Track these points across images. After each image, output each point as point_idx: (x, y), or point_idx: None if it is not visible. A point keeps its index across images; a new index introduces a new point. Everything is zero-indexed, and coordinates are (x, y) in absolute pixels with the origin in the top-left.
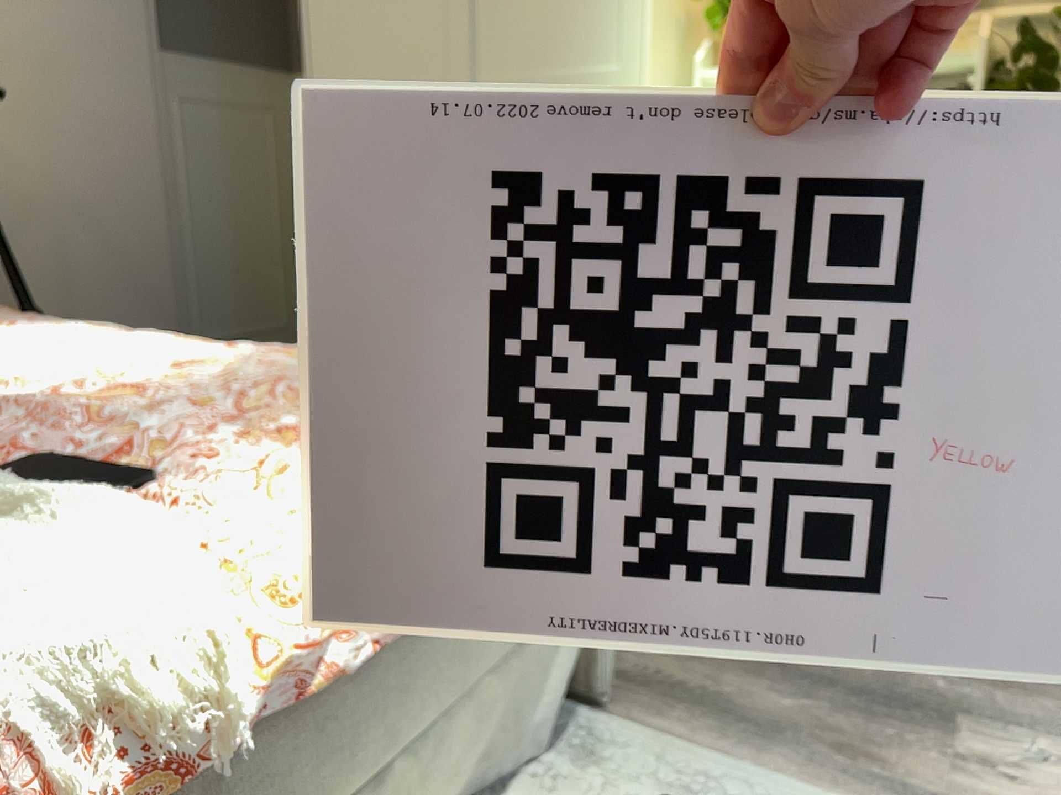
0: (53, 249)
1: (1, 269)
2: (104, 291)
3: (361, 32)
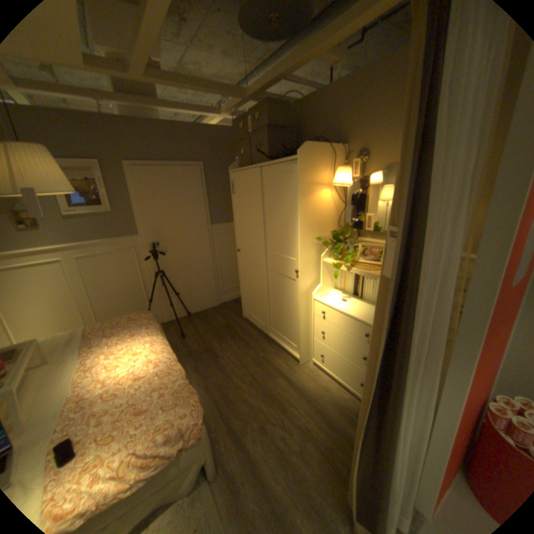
0: (184, 276)
1: (172, 283)
2: (196, 283)
3: (245, 231)
